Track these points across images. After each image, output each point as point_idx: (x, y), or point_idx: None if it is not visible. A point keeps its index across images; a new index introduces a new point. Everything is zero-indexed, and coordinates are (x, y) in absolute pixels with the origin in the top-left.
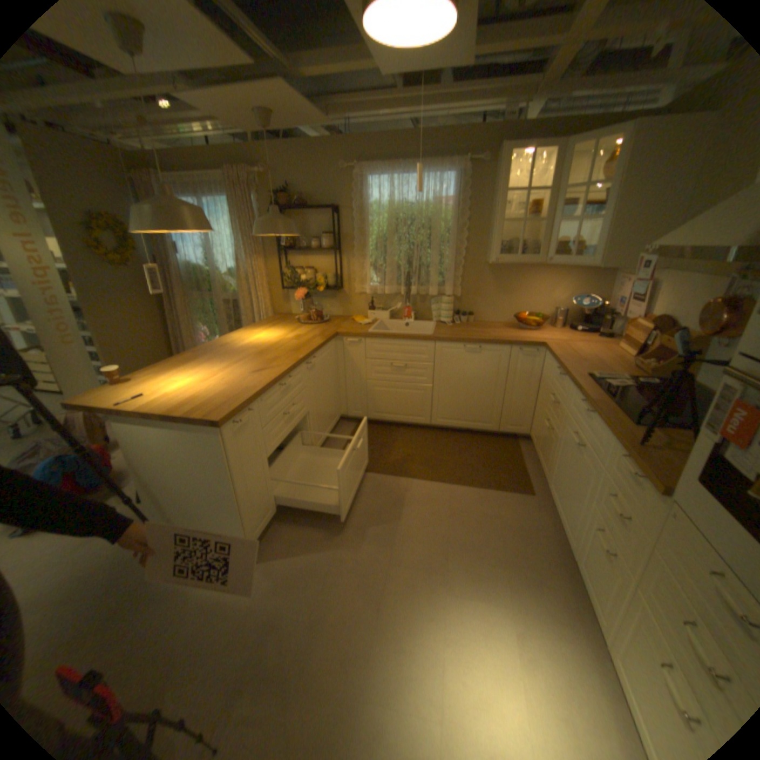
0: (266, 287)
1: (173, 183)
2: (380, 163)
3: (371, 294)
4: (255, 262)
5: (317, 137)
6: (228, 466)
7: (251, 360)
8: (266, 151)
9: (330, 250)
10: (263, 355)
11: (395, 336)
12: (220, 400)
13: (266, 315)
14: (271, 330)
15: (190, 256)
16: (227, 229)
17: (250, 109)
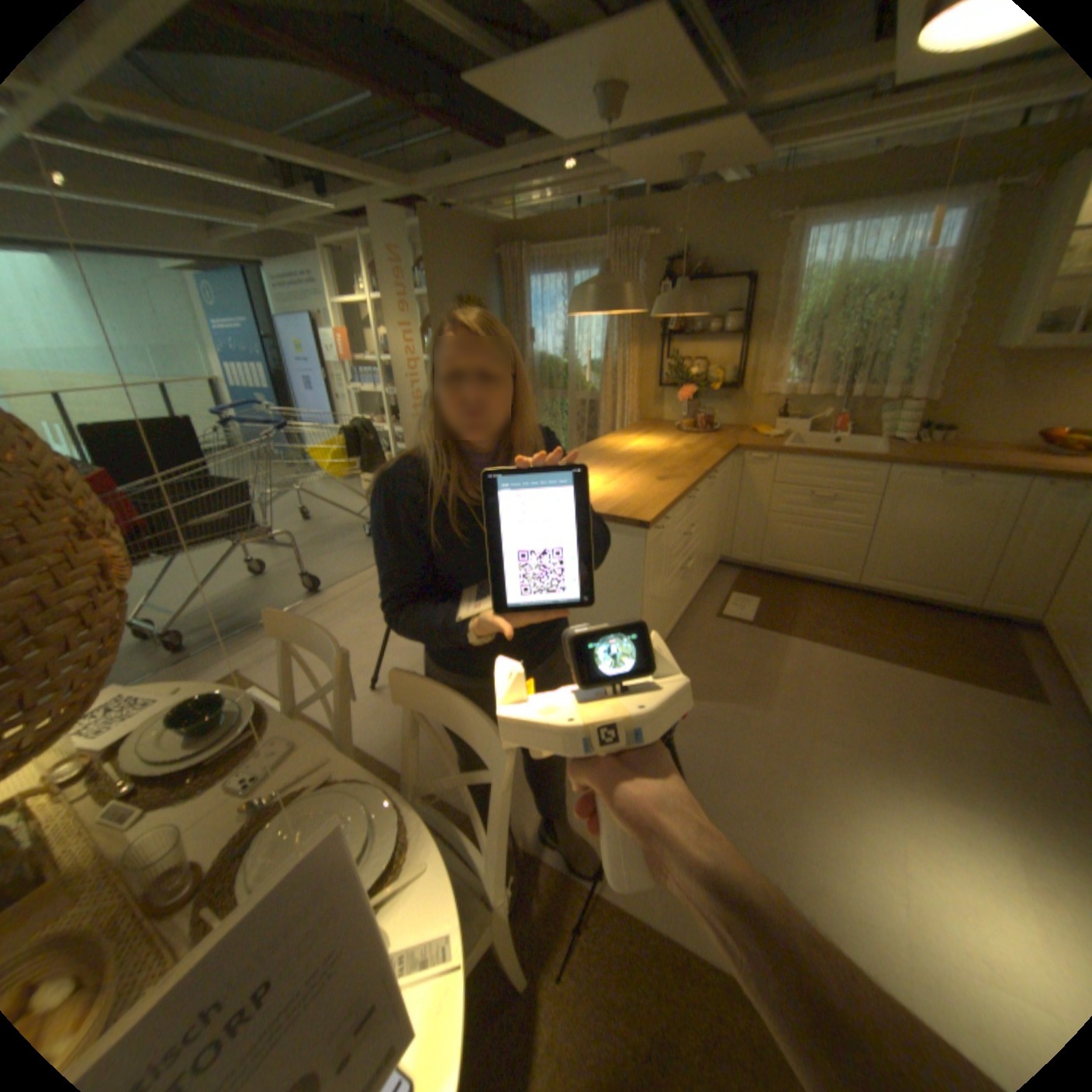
0: (636, 384)
1: (543, 257)
2: (837, 208)
3: (784, 396)
4: (629, 352)
5: (743, 180)
6: (642, 575)
7: (645, 468)
8: (666, 207)
9: (736, 334)
10: (656, 464)
11: (826, 454)
12: (637, 503)
13: (630, 421)
14: (647, 437)
15: (547, 346)
16: None
17: (678, 157)
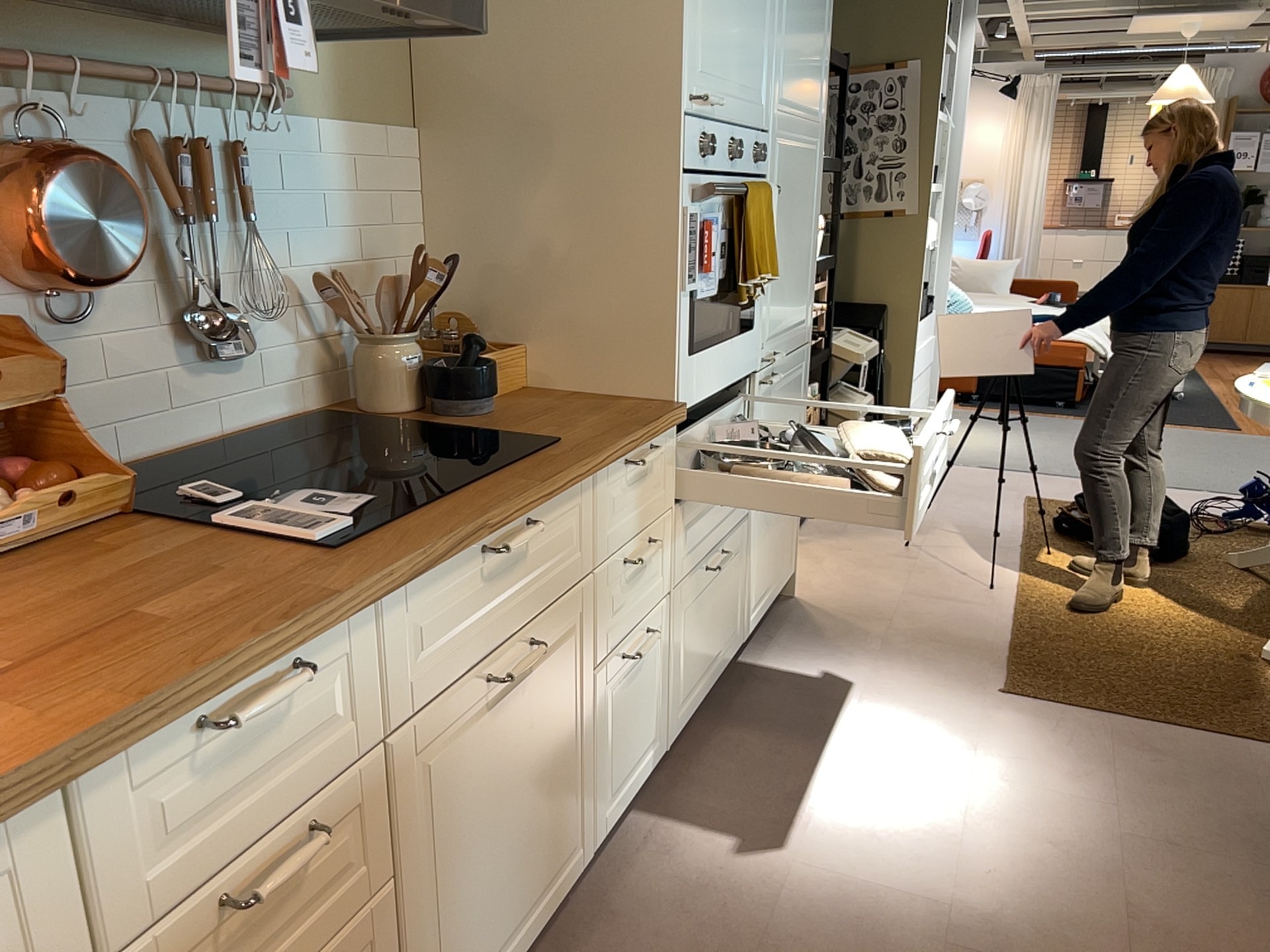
0: None
1: None
2: None
3: None
4: None
5: None
6: None
7: None
8: None
9: None
10: None
11: None
12: None
13: None
14: None
15: None
16: None
17: None
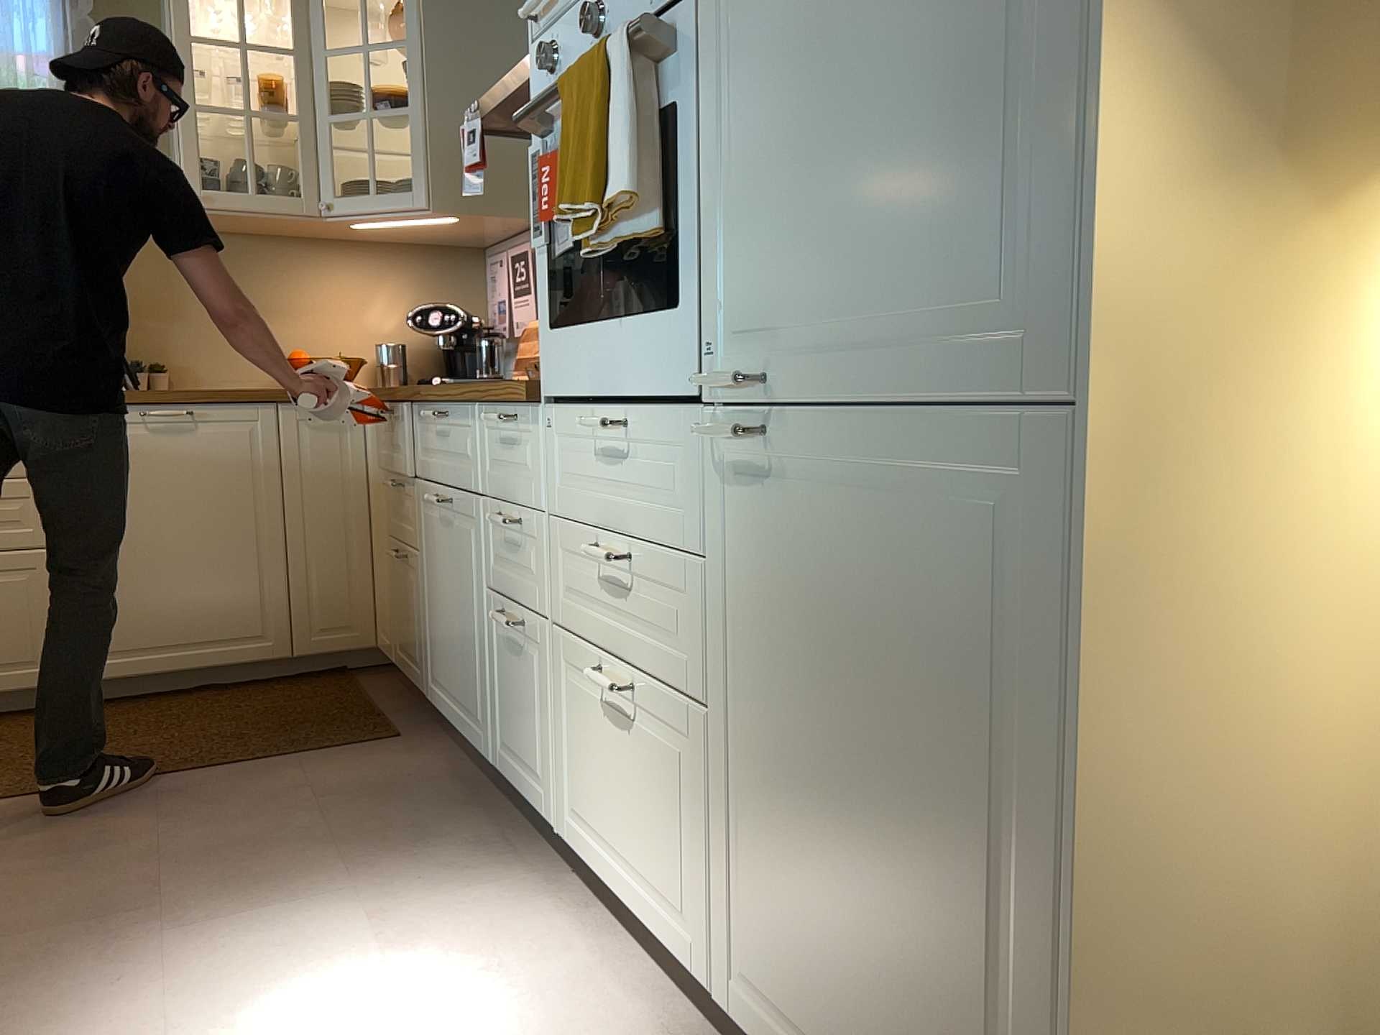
0: None
1: None
2: None
3: None
4: None
5: None
6: None
7: None
8: None
9: None
10: None
11: None
12: None
13: None
14: None
15: None
16: None
17: None
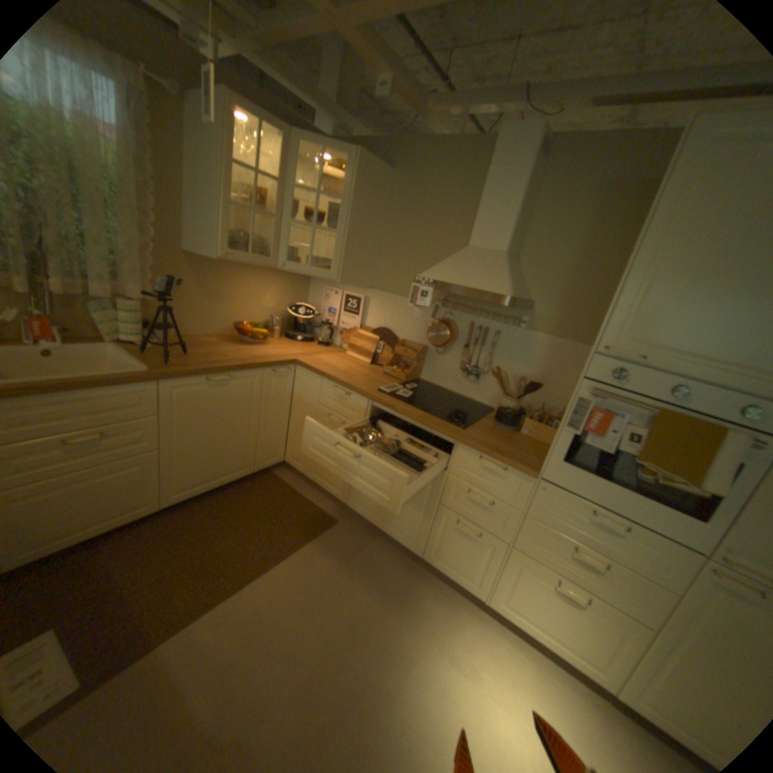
0: None
1: None
2: None
3: None
4: None
5: None
6: None
7: None
8: None
9: None
10: None
11: (70, 388)
12: None
13: None
14: None
15: None
16: None
17: None
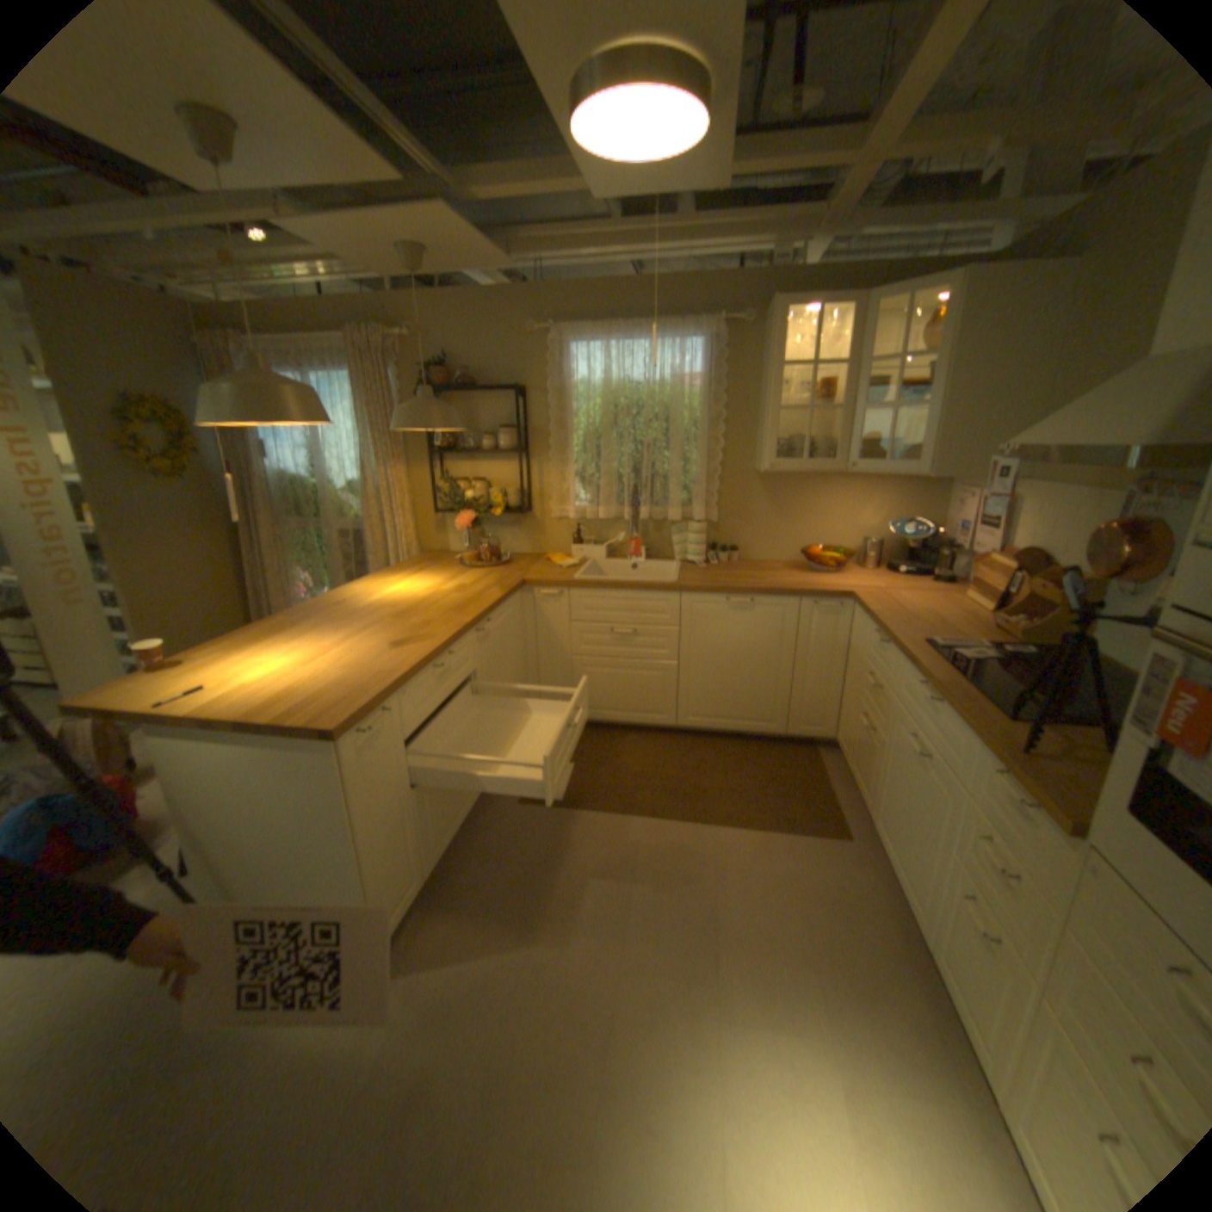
0: (409, 510)
1: (264, 351)
2: (590, 325)
3: (577, 520)
4: (392, 471)
5: (492, 286)
6: (346, 807)
7: (386, 627)
8: (413, 306)
9: (512, 453)
10: (406, 618)
11: (617, 586)
12: (336, 694)
13: (408, 554)
14: (416, 578)
15: (287, 462)
16: (349, 421)
17: (392, 245)
